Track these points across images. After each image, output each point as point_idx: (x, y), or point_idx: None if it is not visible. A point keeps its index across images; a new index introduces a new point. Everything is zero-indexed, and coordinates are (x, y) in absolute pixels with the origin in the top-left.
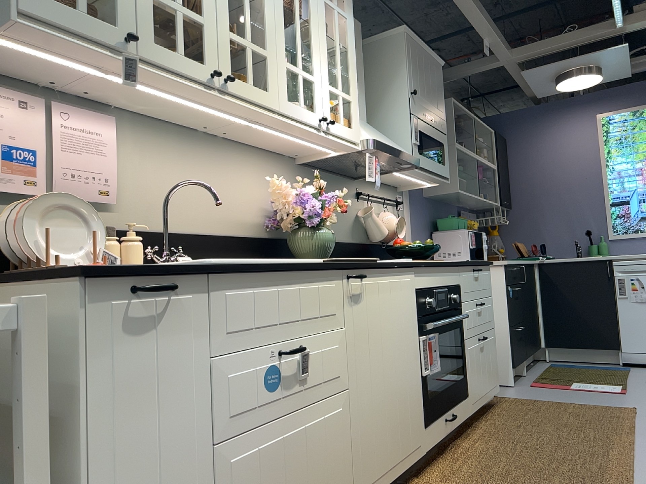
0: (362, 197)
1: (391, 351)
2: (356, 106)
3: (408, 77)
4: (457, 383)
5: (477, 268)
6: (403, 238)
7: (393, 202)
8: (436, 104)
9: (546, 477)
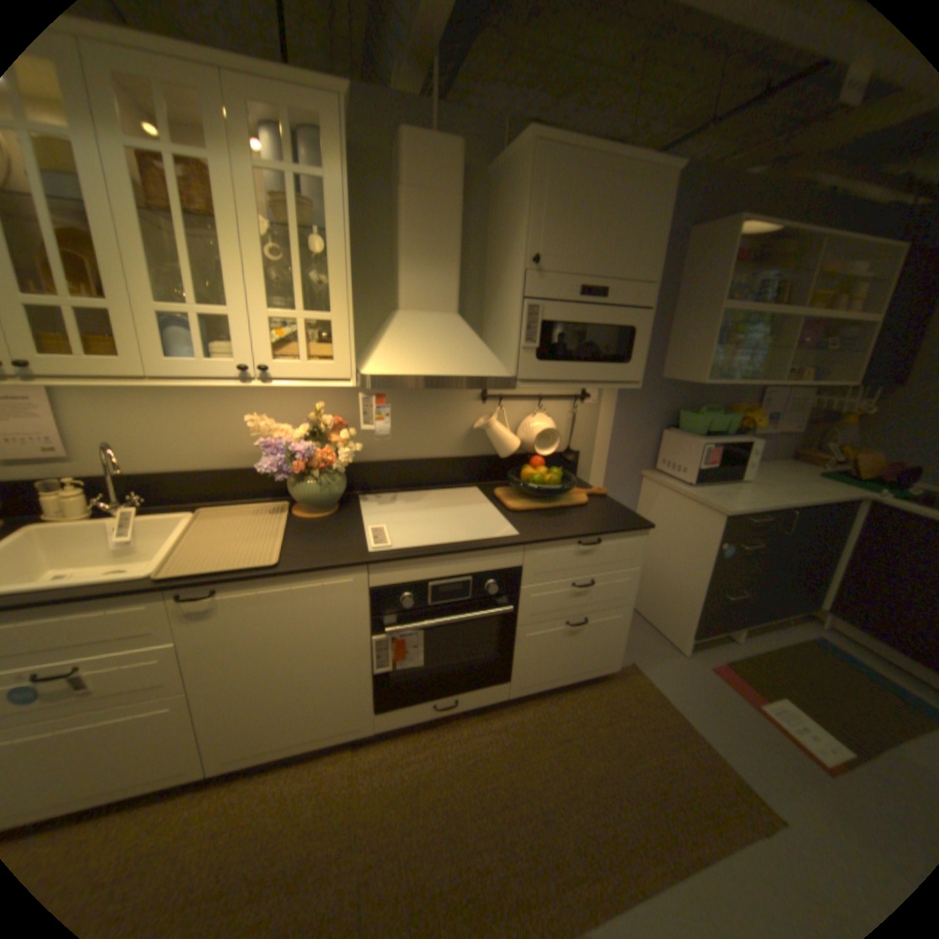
0: (493, 397)
1: (288, 655)
2: (344, 325)
3: (527, 230)
4: (475, 672)
5: (594, 539)
6: (584, 441)
7: (564, 397)
8: (624, 258)
9: (443, 858)
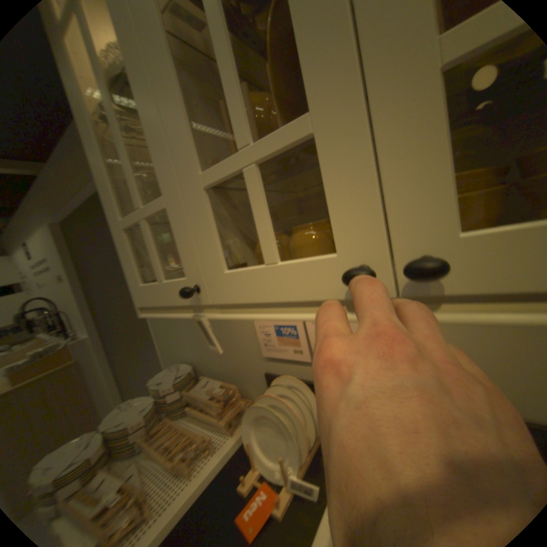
0: None
1: None
2: None
3: None
4: None
5: None
6: None
7: None
8: None
9: None
